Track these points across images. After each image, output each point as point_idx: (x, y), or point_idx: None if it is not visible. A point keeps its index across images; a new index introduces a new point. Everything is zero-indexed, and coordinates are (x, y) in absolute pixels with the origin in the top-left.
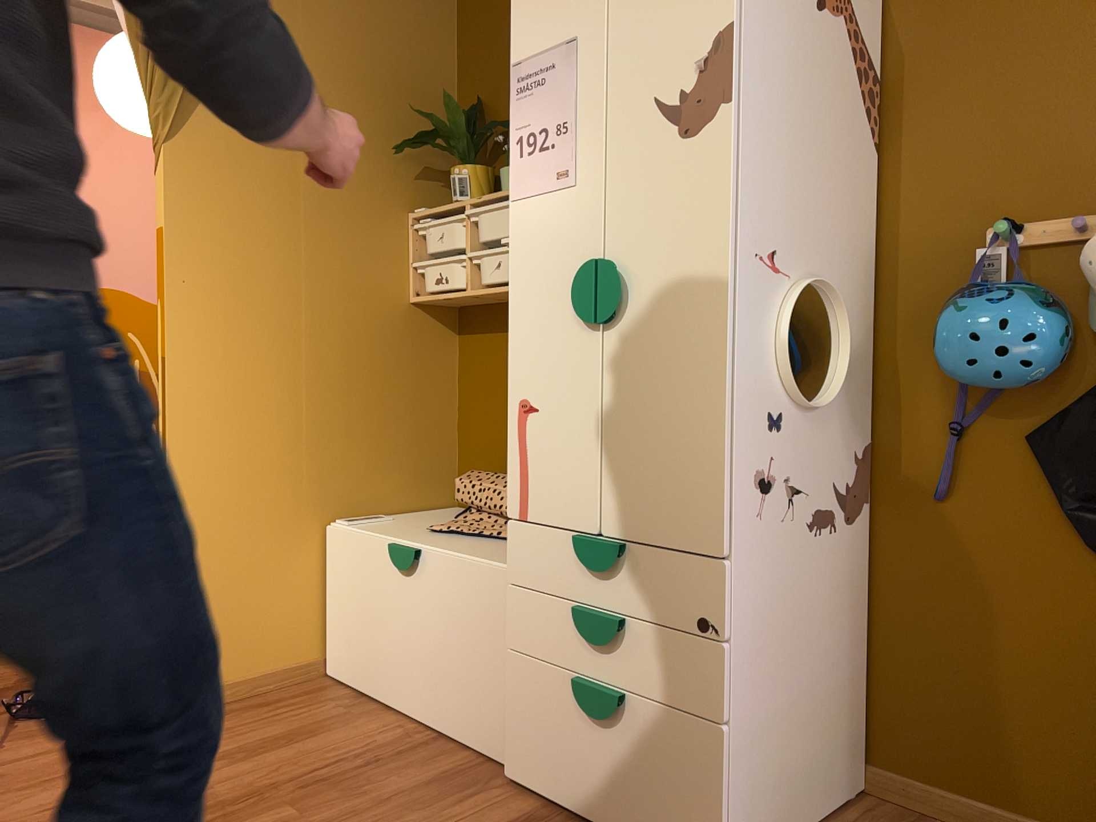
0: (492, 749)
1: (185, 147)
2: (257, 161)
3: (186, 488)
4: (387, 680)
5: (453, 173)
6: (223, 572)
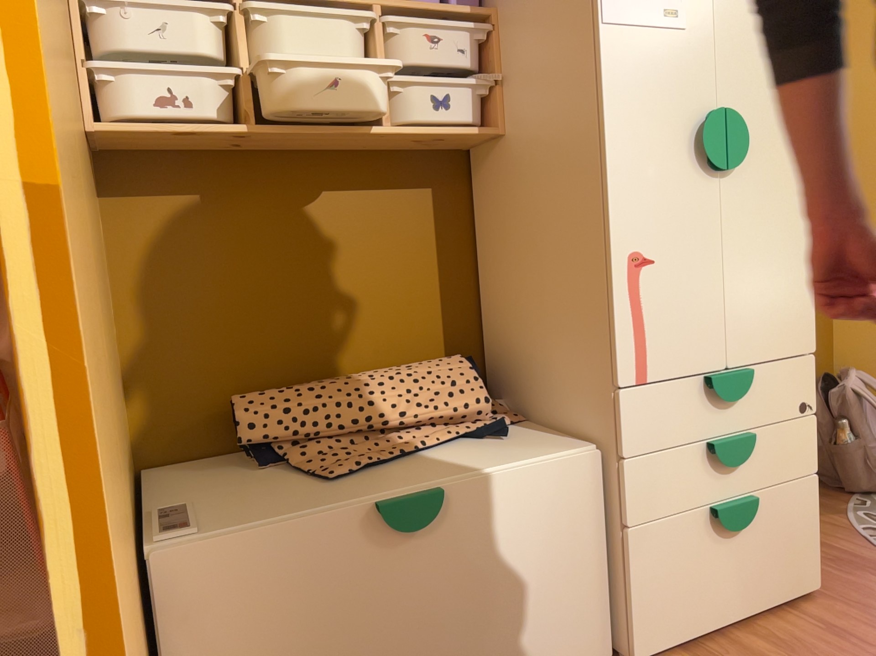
0: None
1: None
2: None
3: (113, 584)
4: None
5: None
6: None
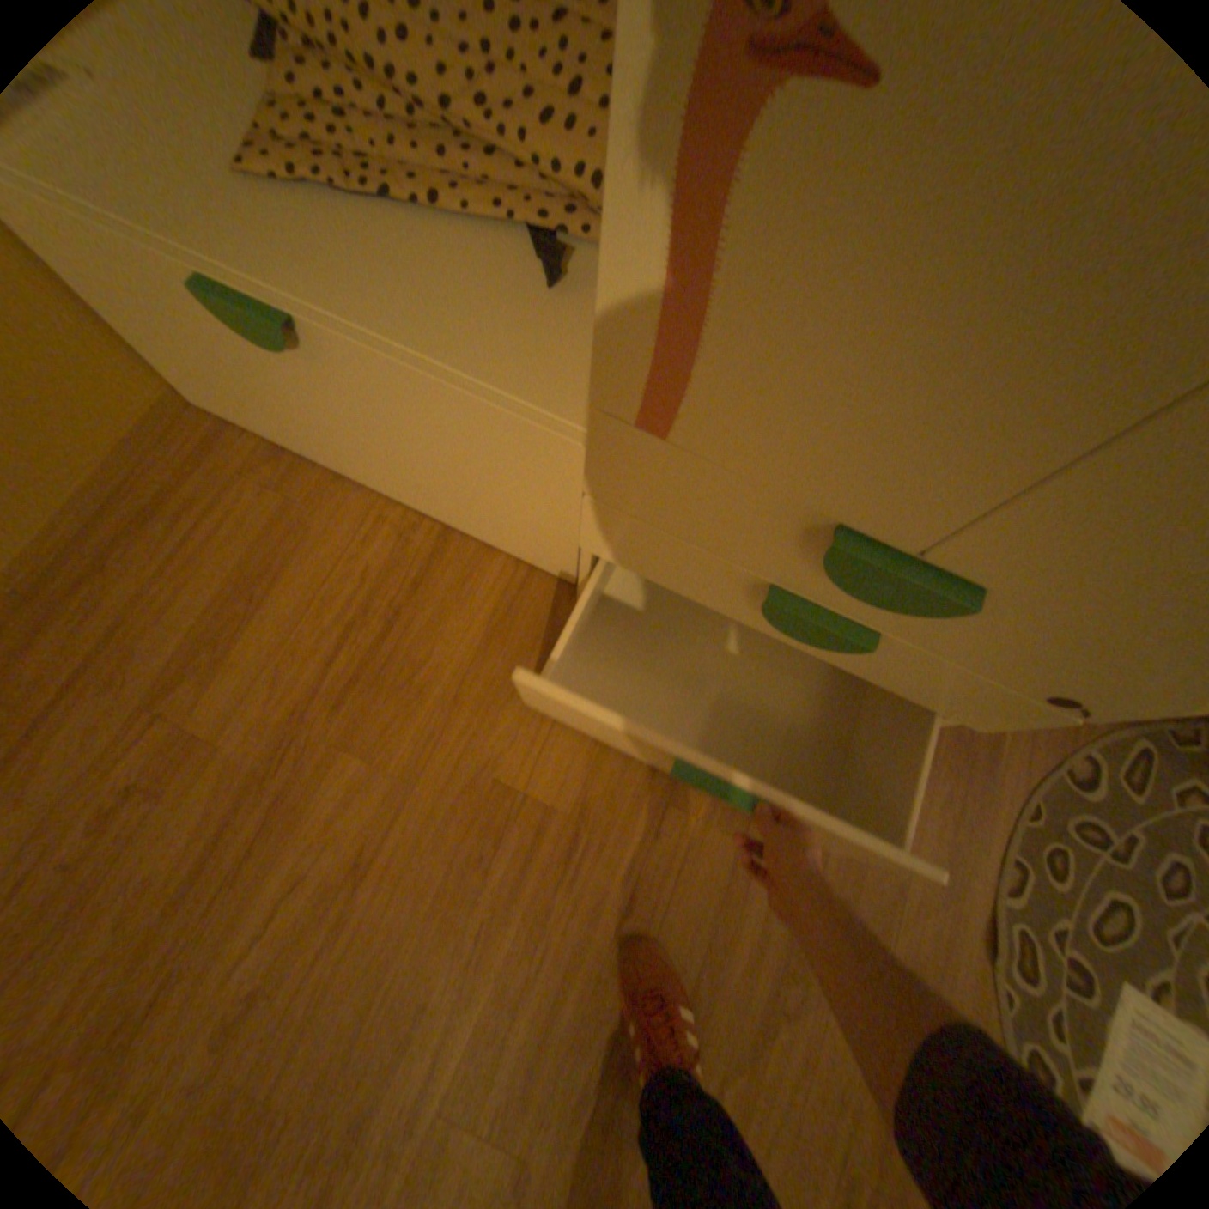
0: (538, 562)
1: None
2: None
3: None
4: (321, 451)
5: None
6: None
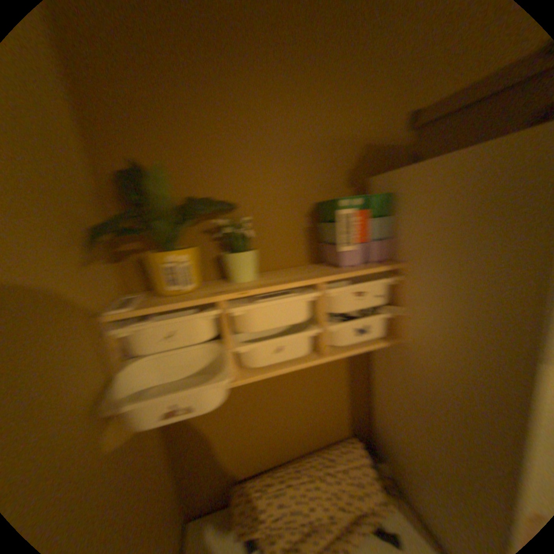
0: None
1: None
2: None
3: None
4: None
5: (163, 257)
6: None
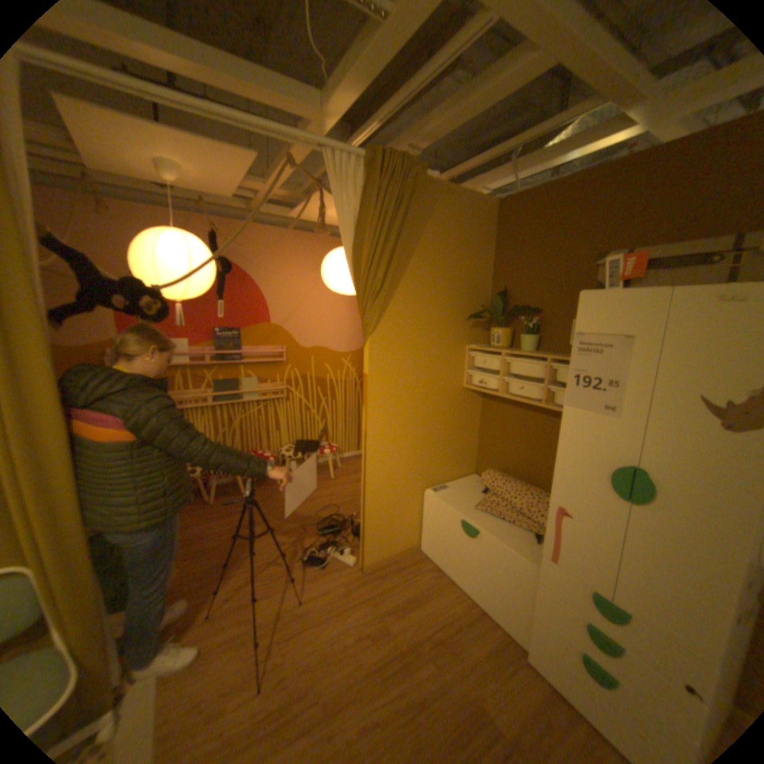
0: (517, 637)
1: (376, 336)
2: (405, 336)
3: (373, 485)
4: (456, 572)
5: (492, 330)
6: (385, 516)
